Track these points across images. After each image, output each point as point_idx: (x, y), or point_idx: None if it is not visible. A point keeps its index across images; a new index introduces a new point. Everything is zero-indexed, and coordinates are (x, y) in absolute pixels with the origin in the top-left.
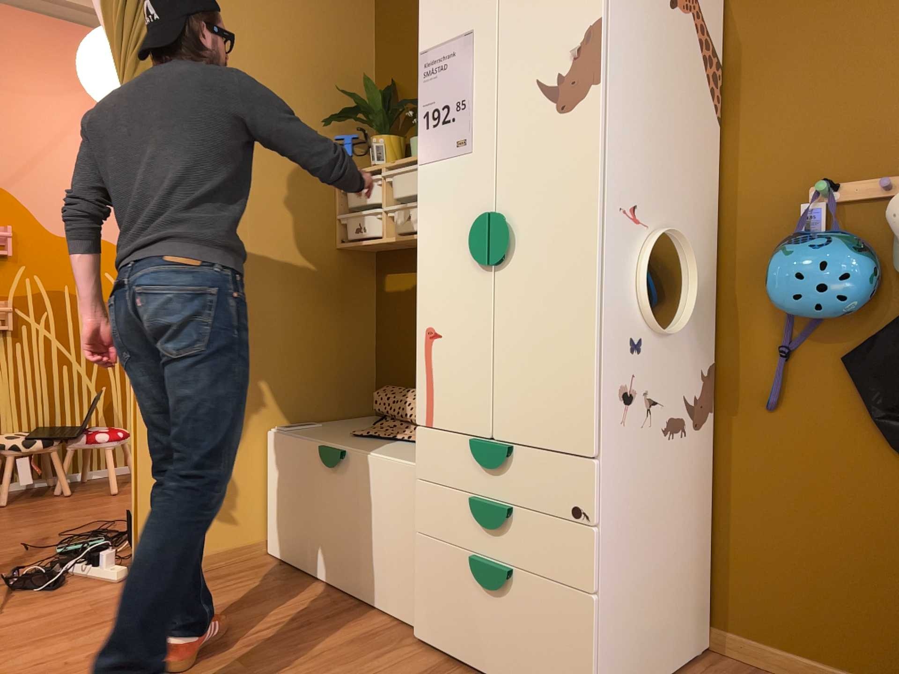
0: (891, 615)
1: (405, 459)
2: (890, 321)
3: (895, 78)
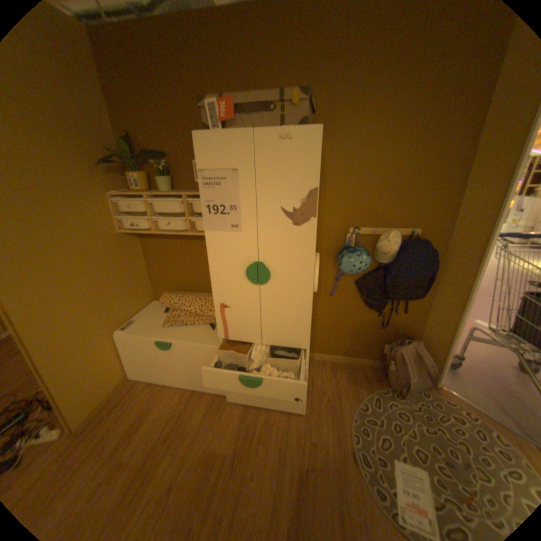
0: (359, 343)
1: (207, 343)
2: (369, 271)
3: (381, 193)
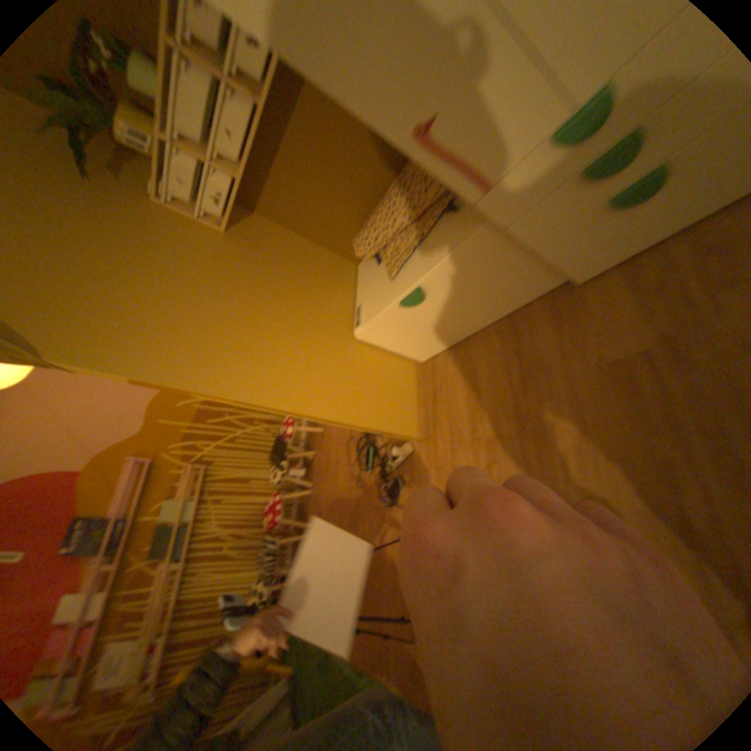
0: None
1: (465, 235)
2: None
3: None
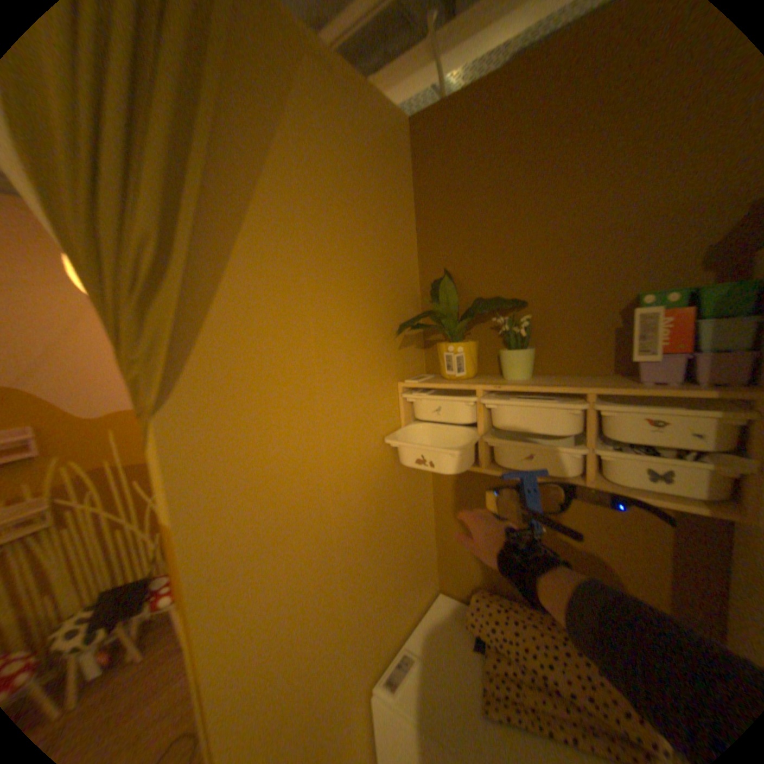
0: None
1: None
2: None
3: None
